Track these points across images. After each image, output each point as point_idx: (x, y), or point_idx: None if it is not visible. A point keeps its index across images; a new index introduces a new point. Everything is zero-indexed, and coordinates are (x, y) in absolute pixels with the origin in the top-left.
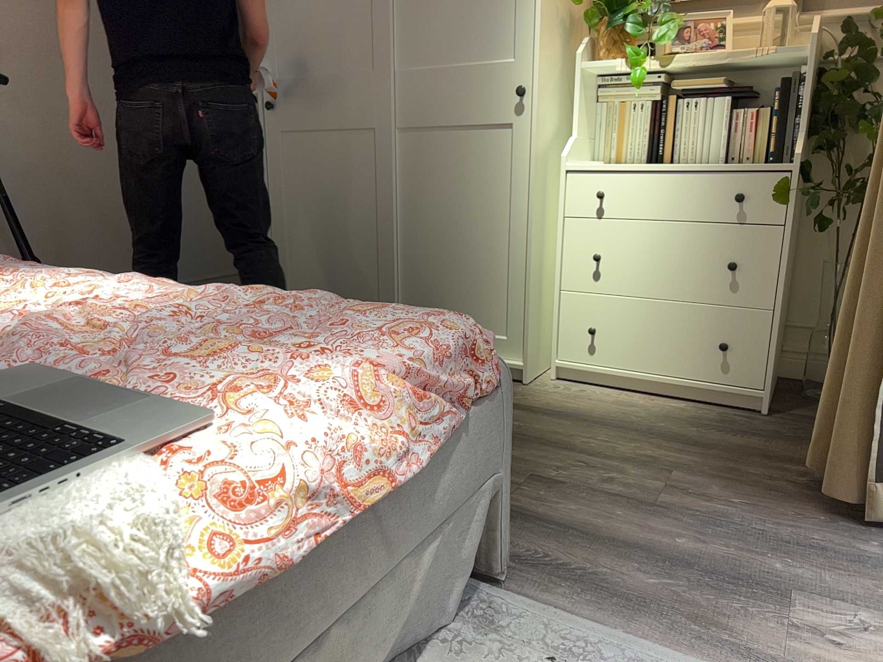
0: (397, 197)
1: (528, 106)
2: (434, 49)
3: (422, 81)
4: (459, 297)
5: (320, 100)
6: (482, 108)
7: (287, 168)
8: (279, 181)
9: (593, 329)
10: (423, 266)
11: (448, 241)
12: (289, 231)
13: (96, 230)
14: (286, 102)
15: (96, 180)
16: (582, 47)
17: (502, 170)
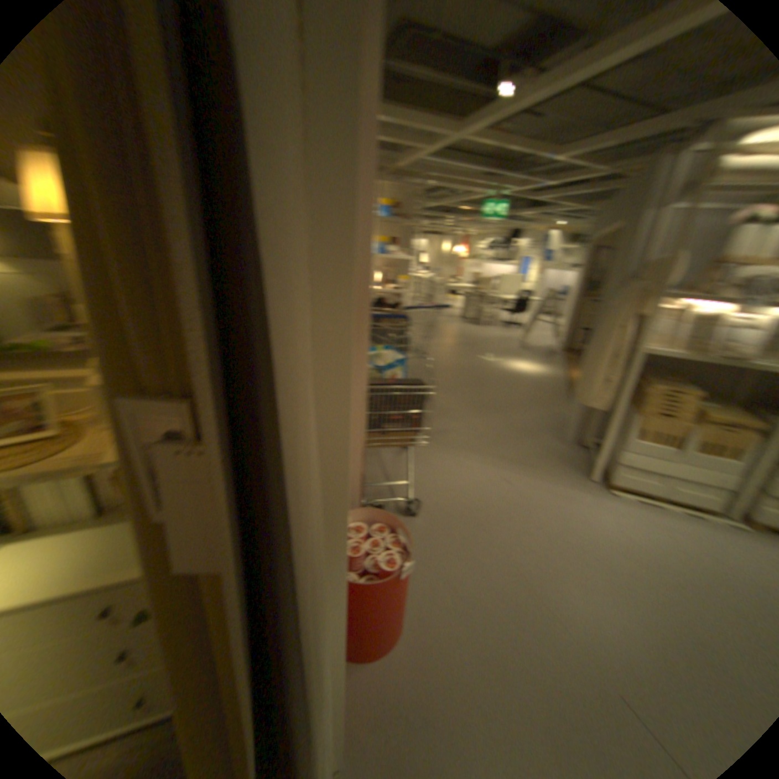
0: None
1: None
2: None
3: None
4: None
5: None
6: None
7: None
8: None
9: None
10: None
11: None
12: None
13: None
14: None
15: None
16: None
17: None
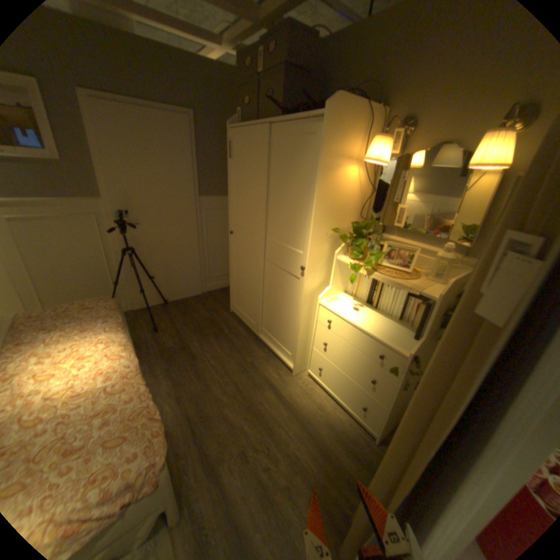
0: (264, 284)
1: (305, 275)
2: (279, 234)
3: (274, 245)
4: (279, 330)
5: (244, 237)
6: (291, 267)
7: (236, 256)
8: (233, 259)
9: (320, 369)
10: (270, 313)
11: (277, 309)
12: (235, 278)
13: (179, 262)
14: (236, 233)
15: (179, 246)
16: (340, 248)
17: (295, 294)
